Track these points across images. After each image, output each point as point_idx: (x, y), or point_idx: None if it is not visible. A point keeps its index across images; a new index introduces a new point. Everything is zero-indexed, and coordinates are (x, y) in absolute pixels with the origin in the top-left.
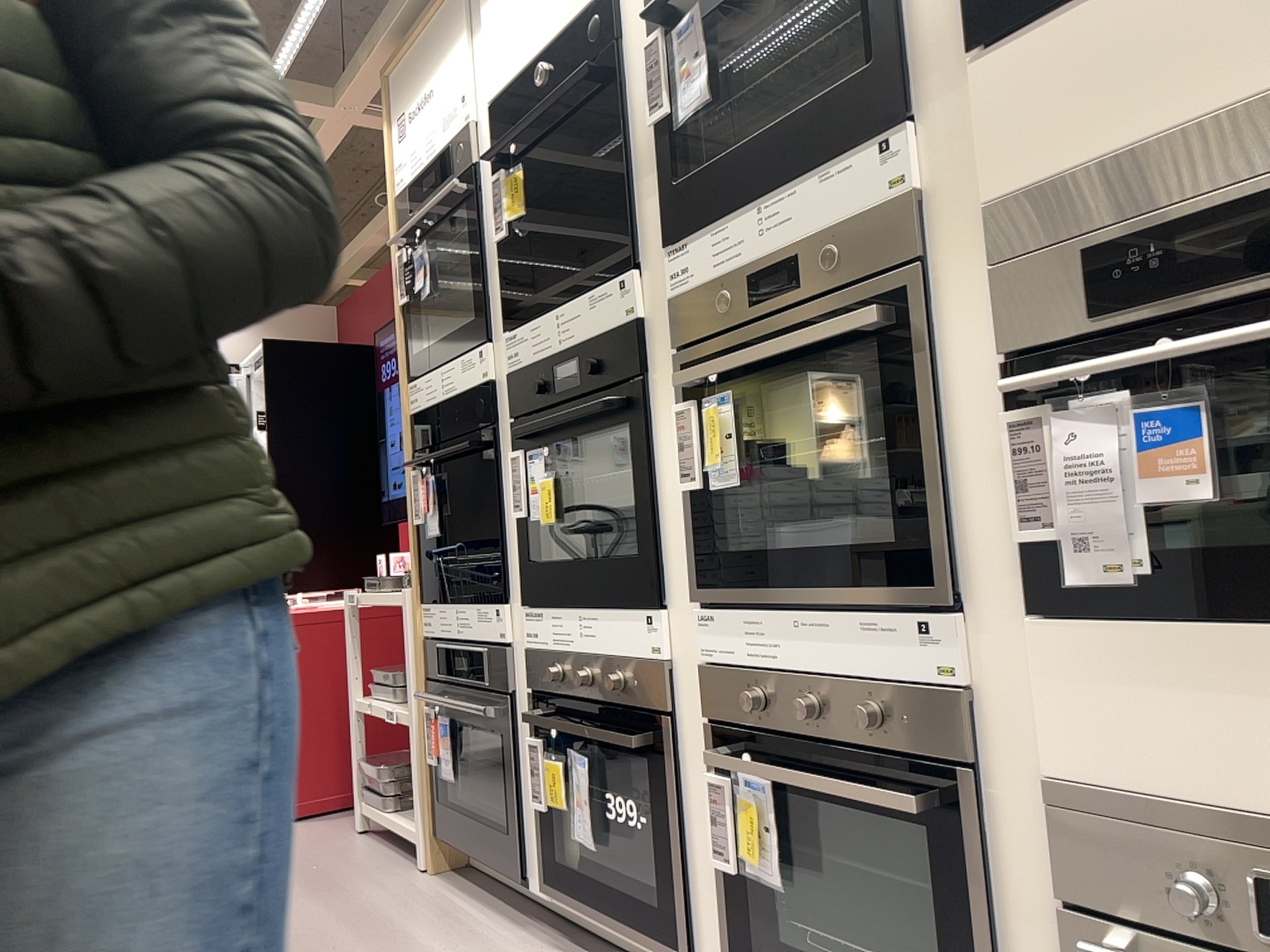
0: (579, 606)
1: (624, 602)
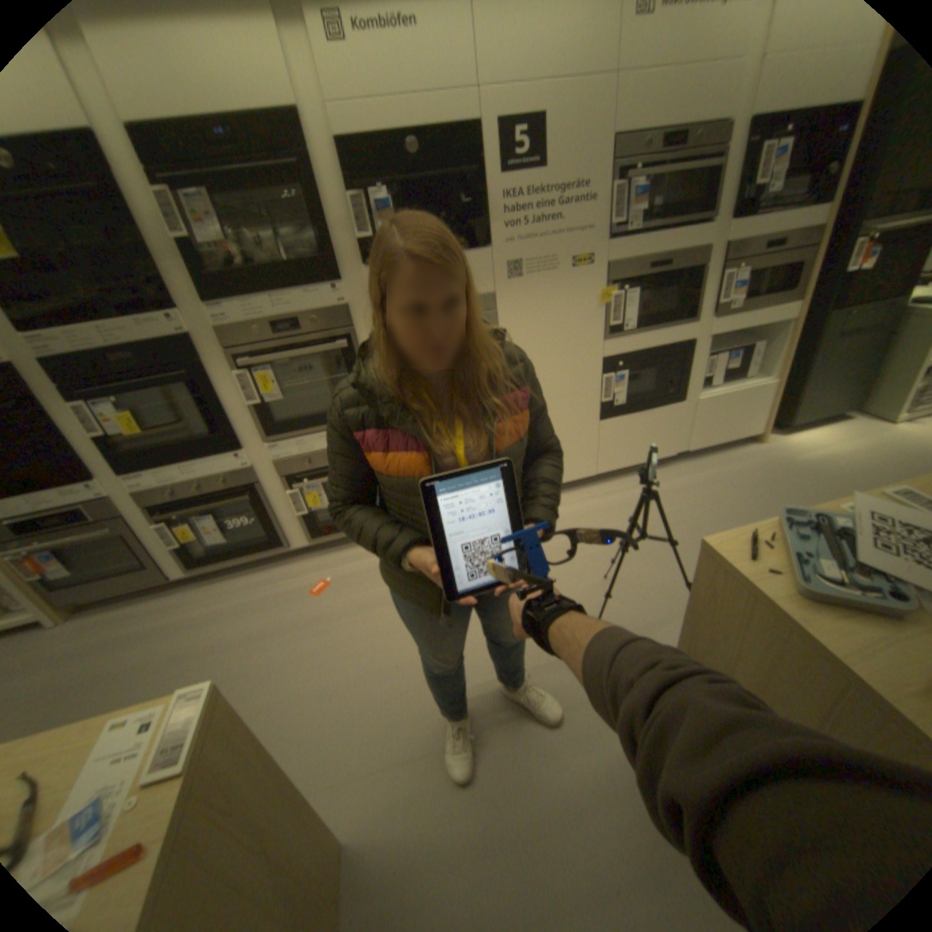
0: (176, 465)
1: (214, 455)
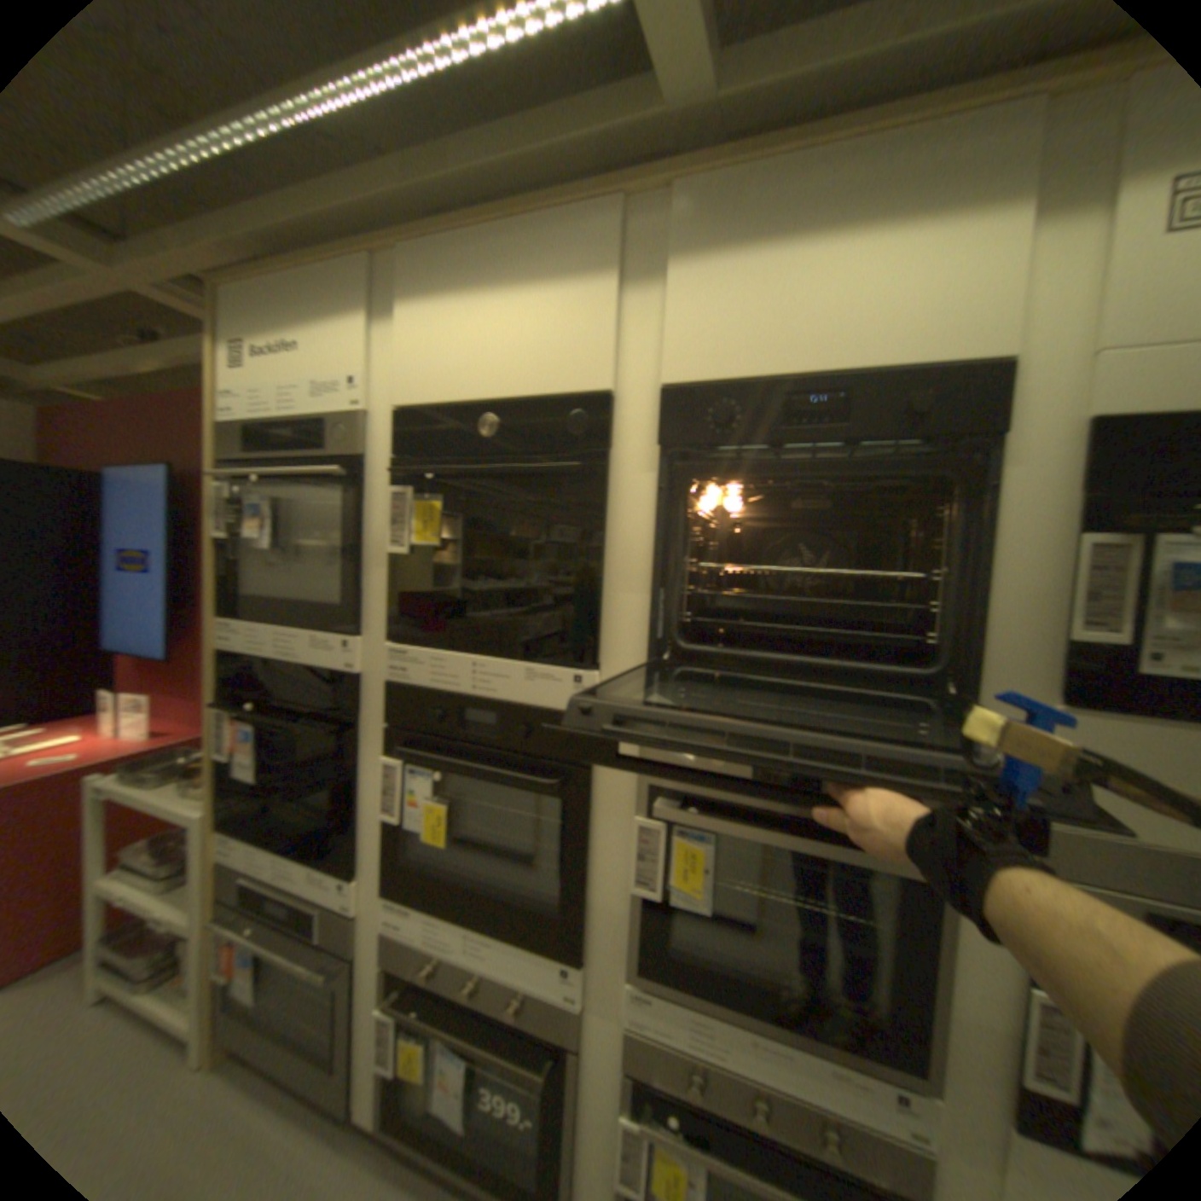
0: (464, 929)
1: (531, 949)
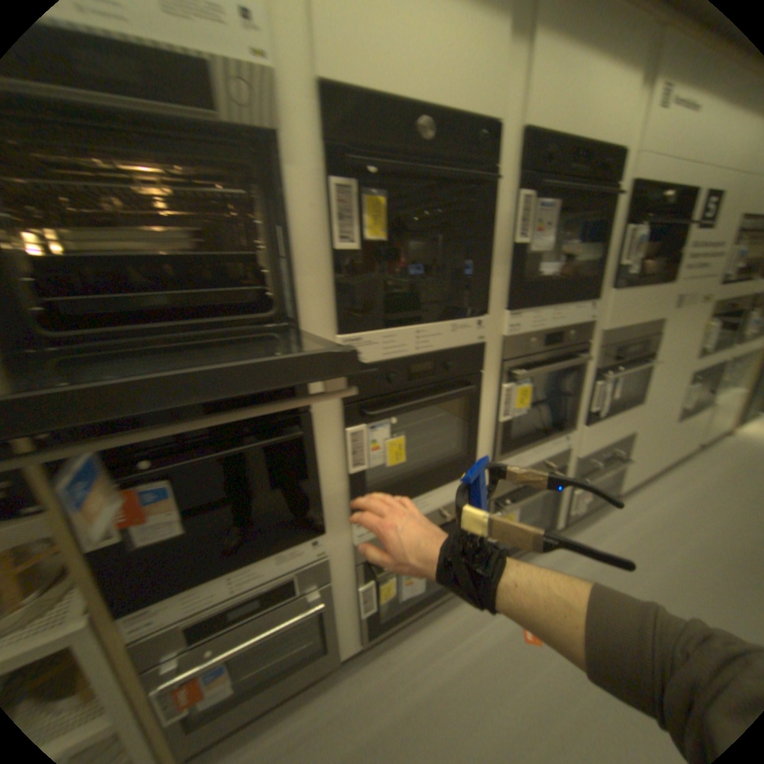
0: (416, 497)
1: (453, 480)
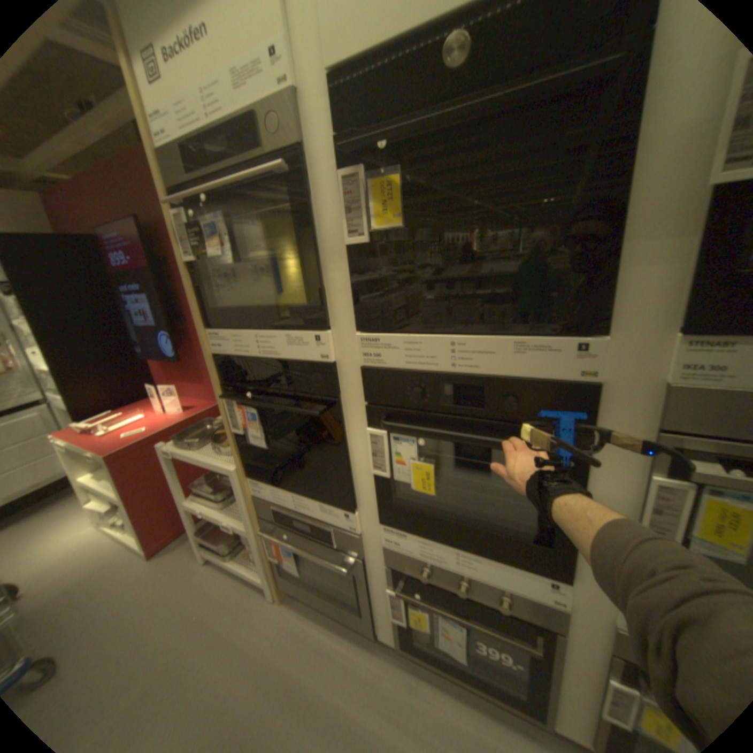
0: (458, 548)
1: (524, 566)
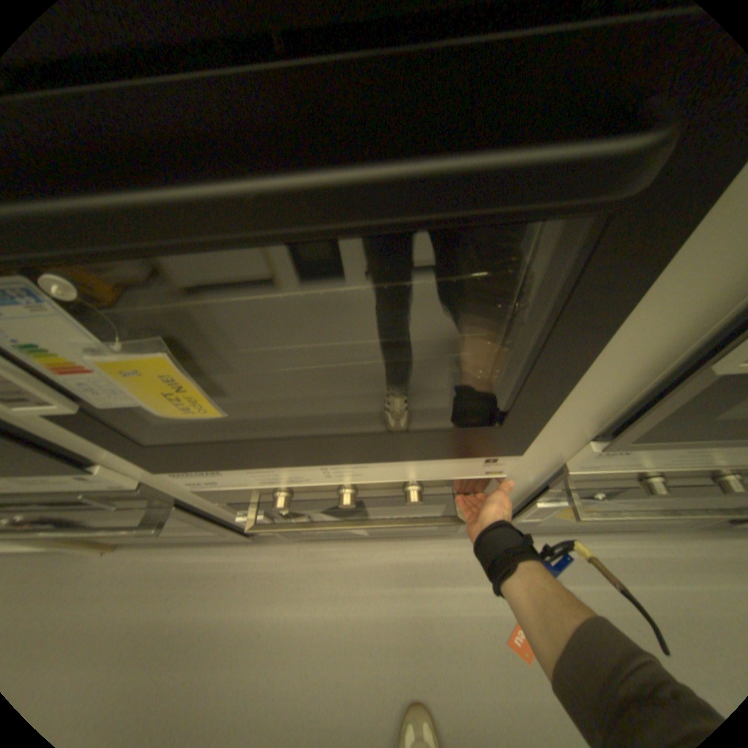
0: (320, 460)
1: (441, 453)
